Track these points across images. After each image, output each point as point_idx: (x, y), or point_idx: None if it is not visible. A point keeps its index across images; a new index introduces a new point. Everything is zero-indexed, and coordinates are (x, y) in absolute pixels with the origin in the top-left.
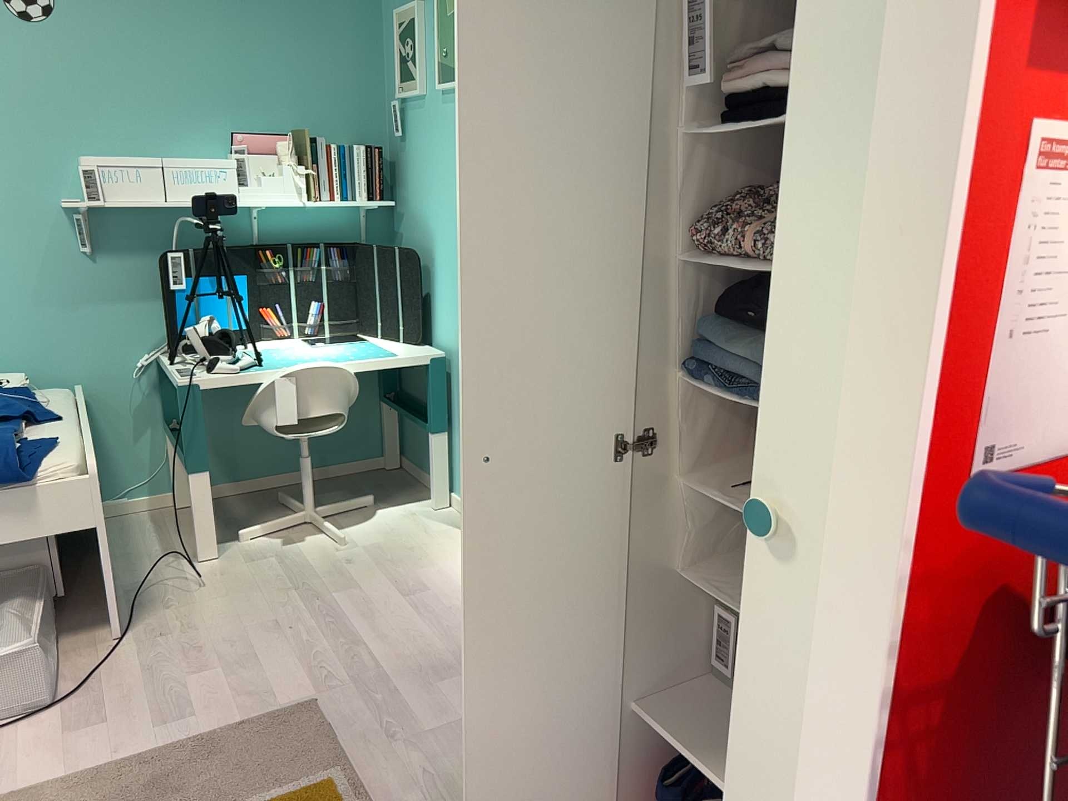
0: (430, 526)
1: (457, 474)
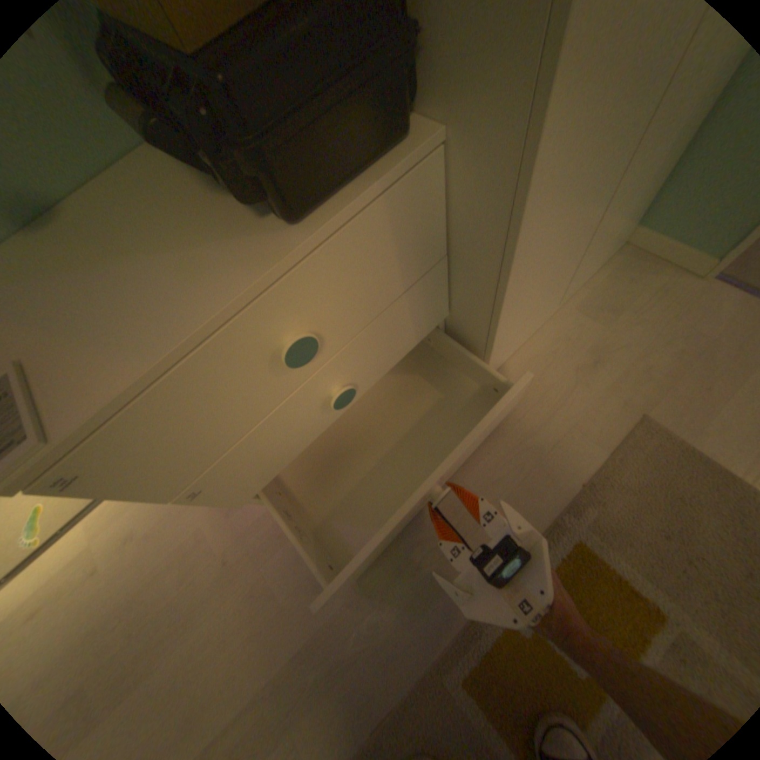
0: None
1: None
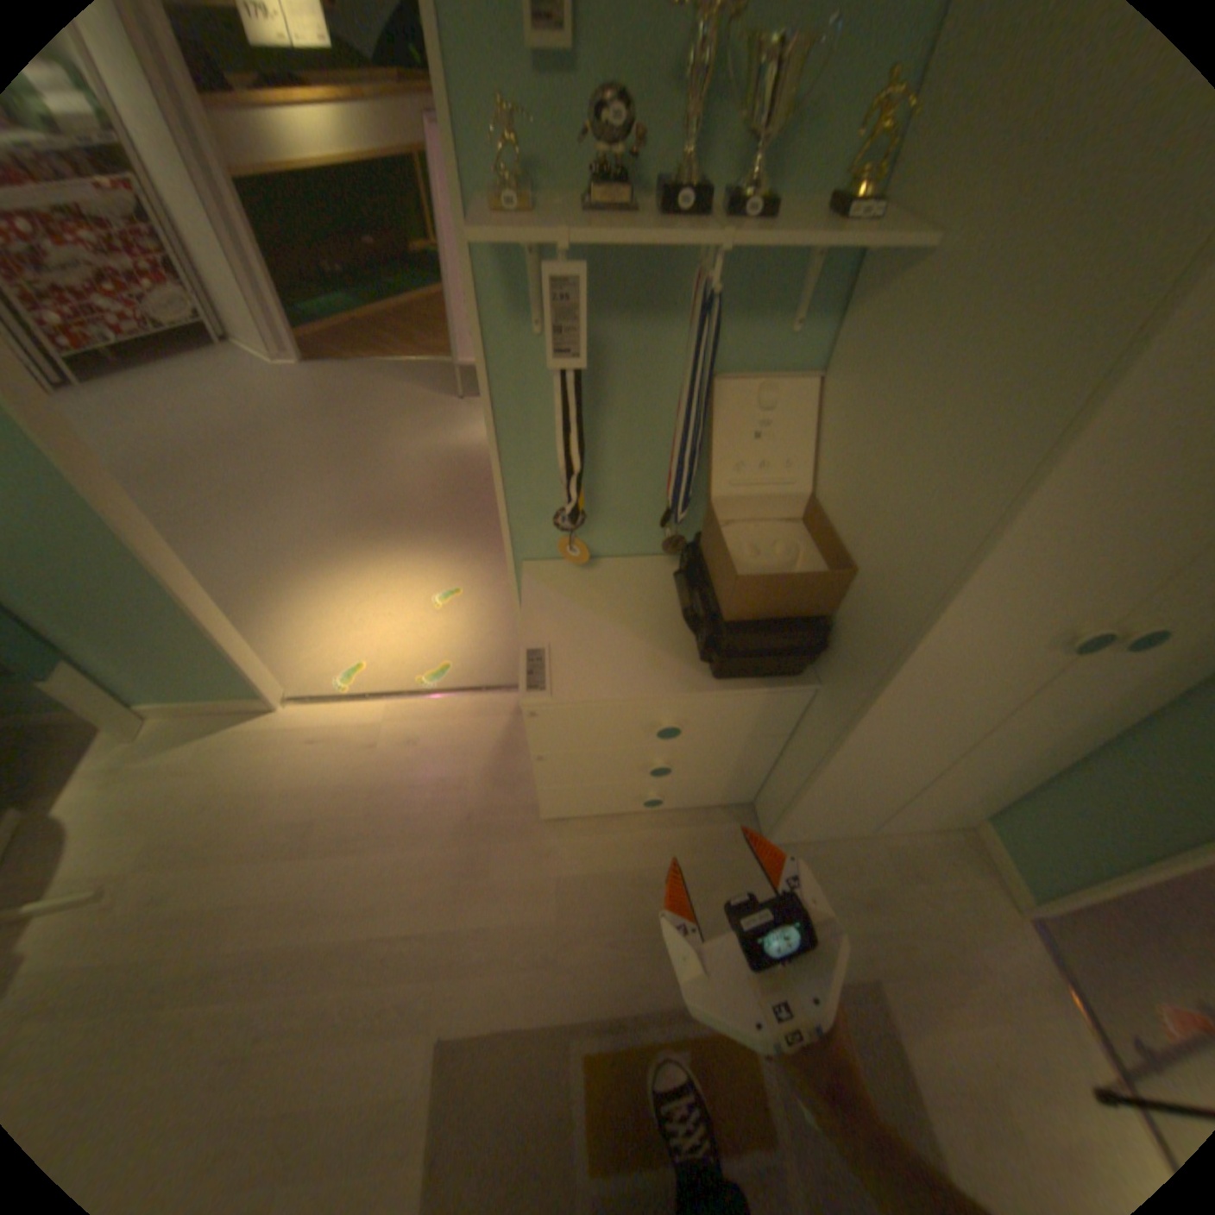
0: (166, 764)
1: (128, 687)
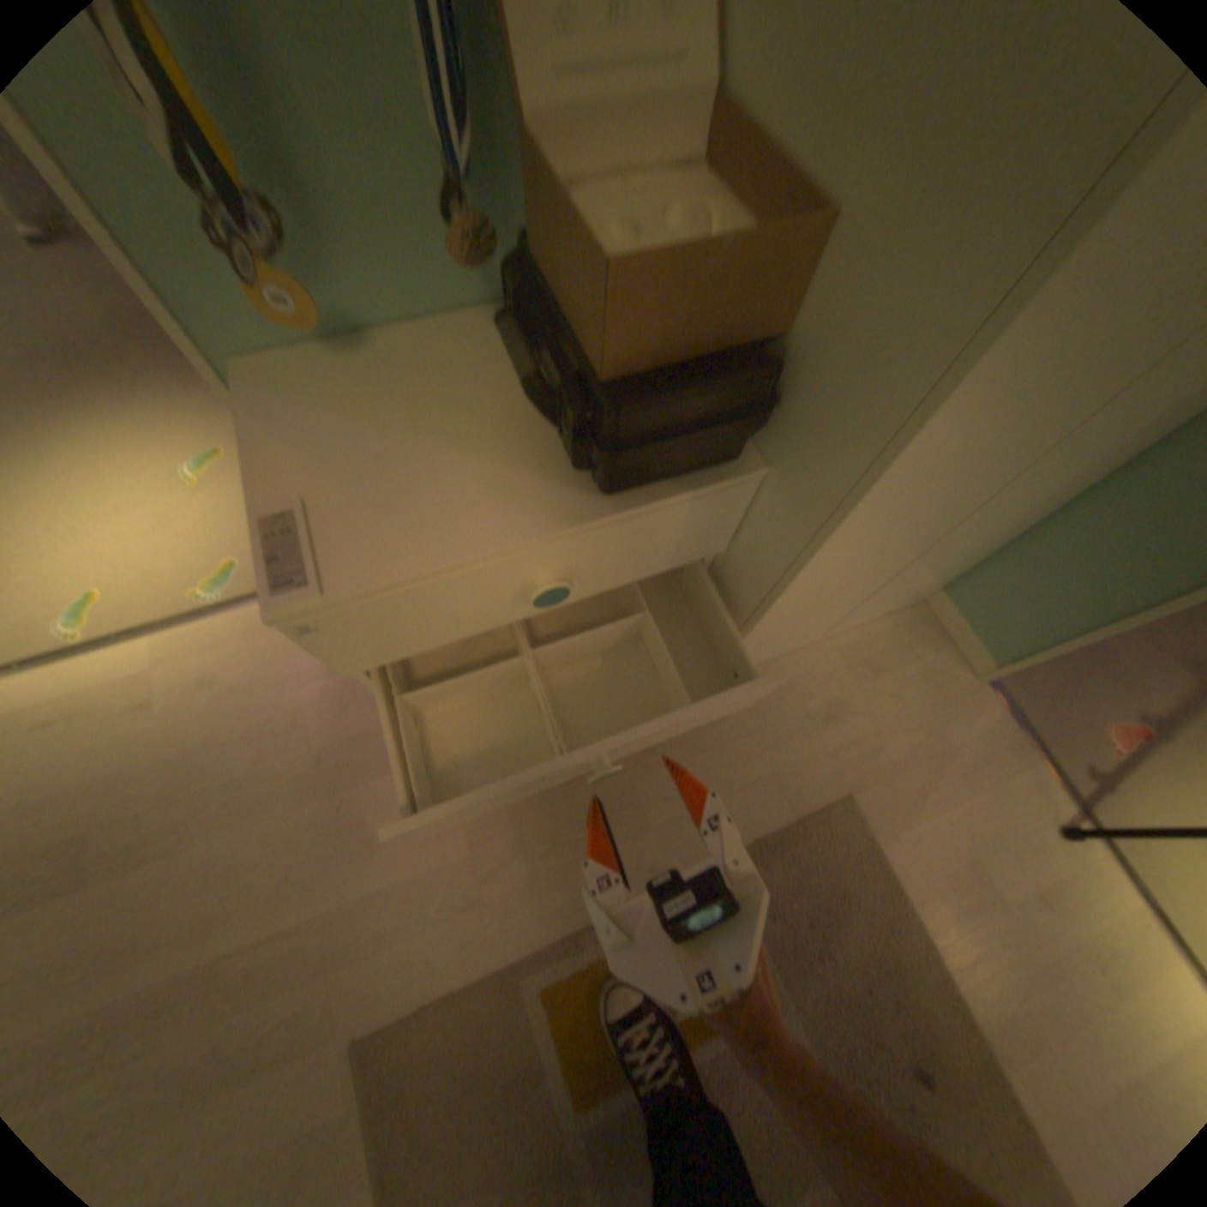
0: None
1: None
